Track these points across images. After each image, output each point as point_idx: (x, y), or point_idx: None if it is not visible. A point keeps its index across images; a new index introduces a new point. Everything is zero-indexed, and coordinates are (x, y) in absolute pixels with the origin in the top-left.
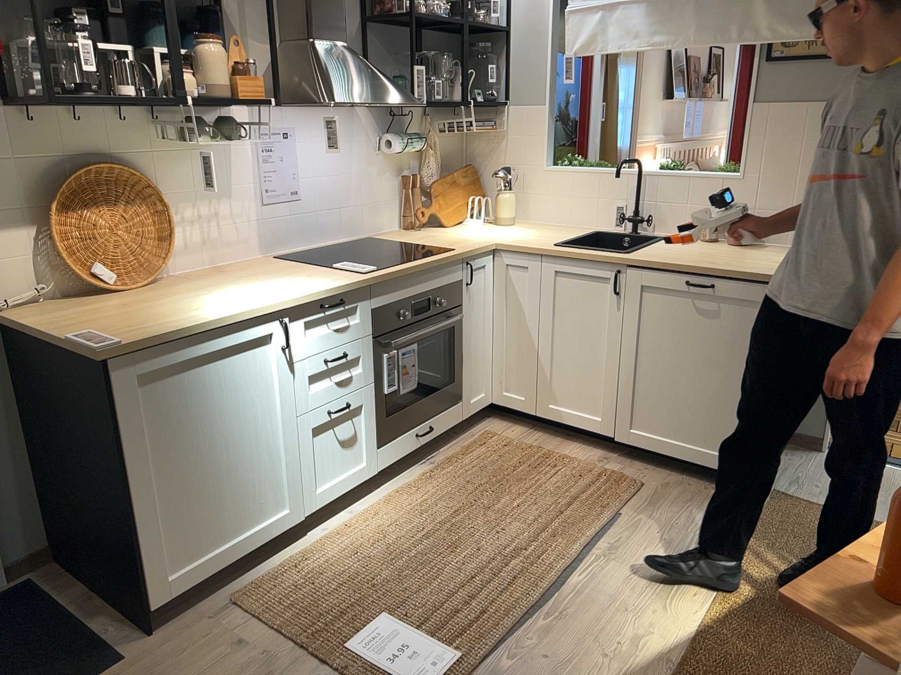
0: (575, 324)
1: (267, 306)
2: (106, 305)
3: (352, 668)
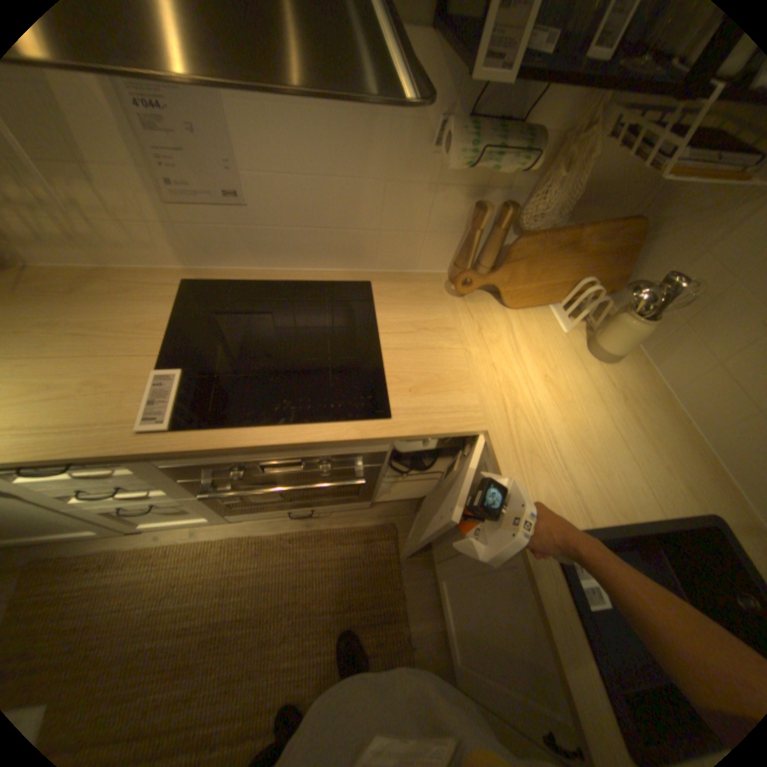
0: (494, 614)
1: None
2: None
3: None
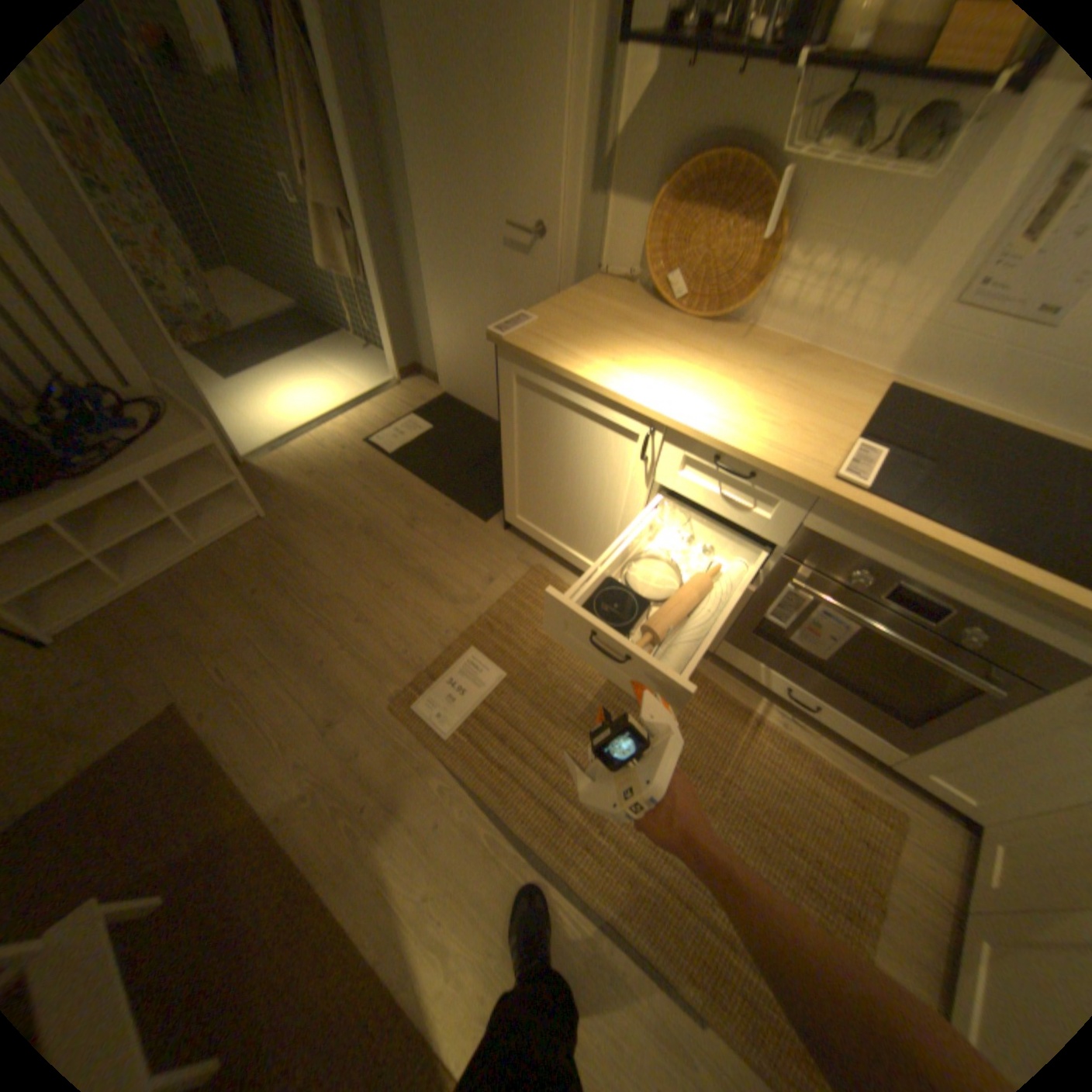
0: None
1: (637, 404)
2: (627, 312)
3: (450, 654)
